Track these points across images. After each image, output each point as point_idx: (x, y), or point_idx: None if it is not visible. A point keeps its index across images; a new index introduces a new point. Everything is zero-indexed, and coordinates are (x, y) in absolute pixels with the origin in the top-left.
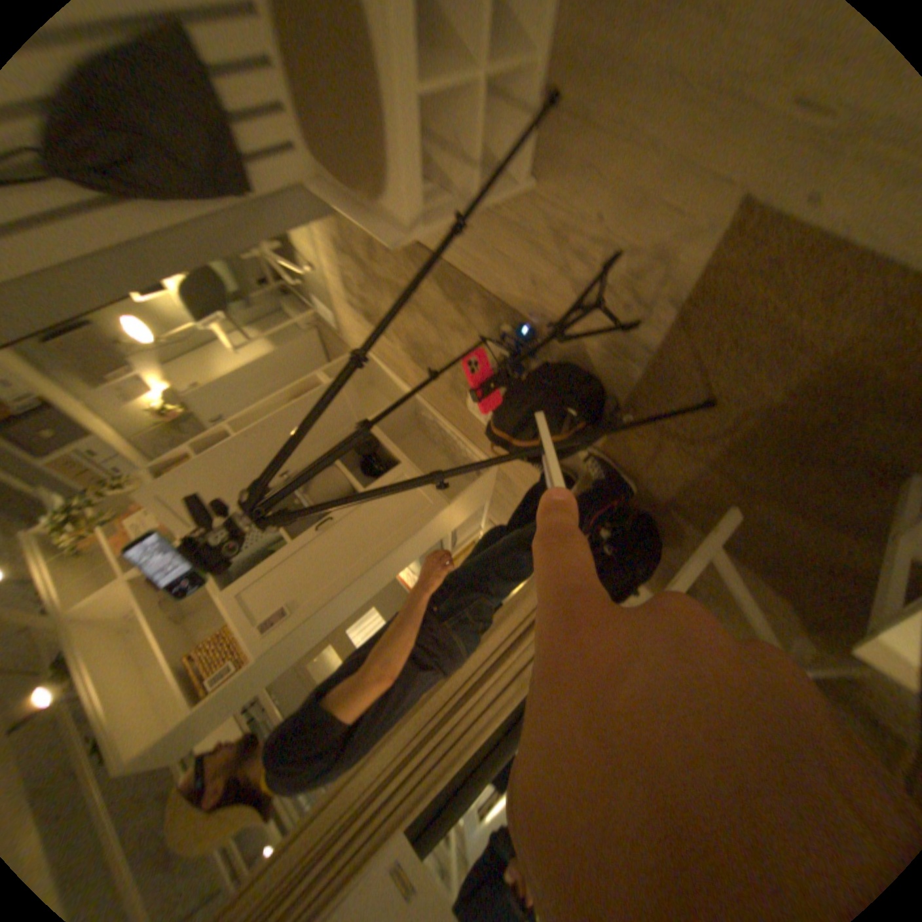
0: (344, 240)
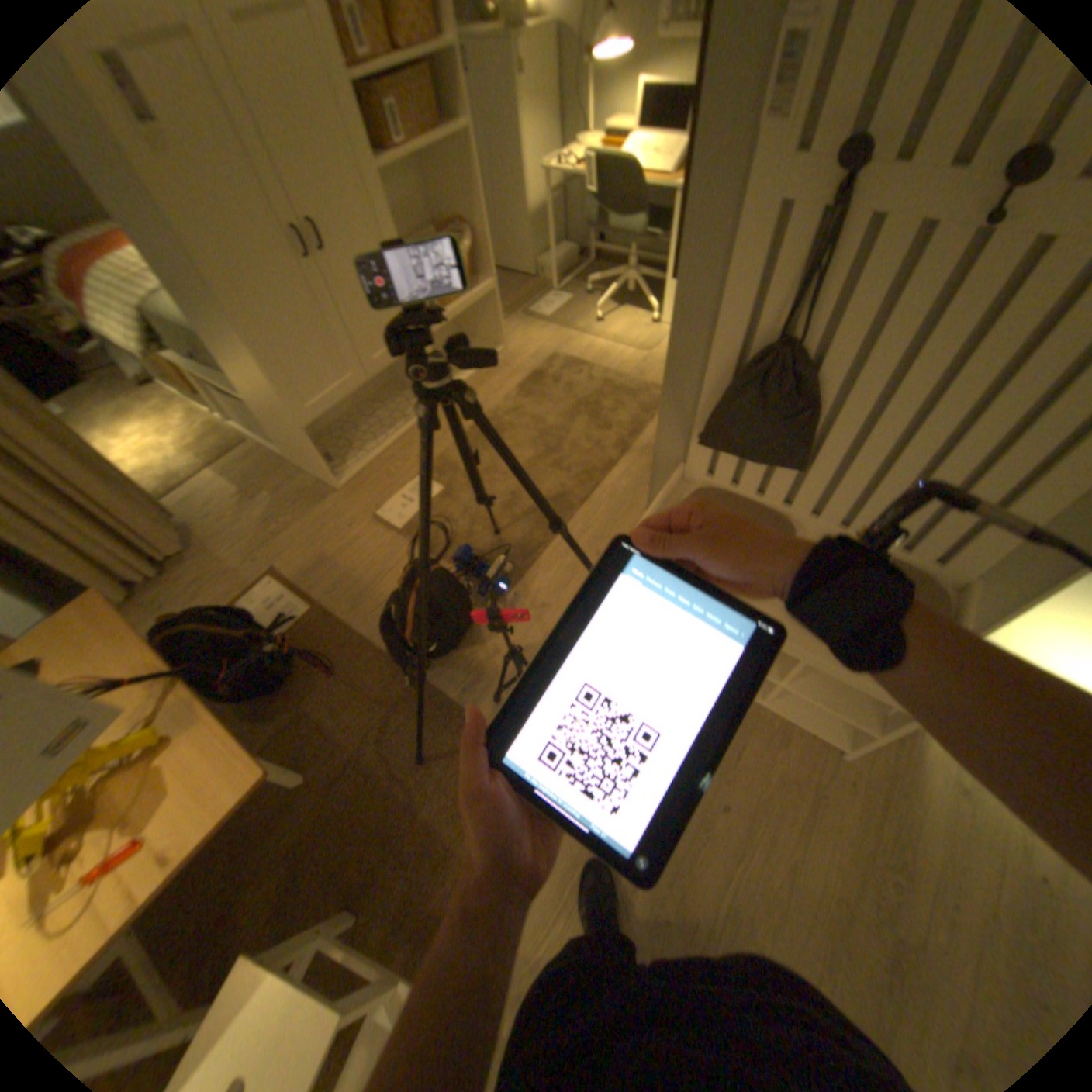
0: (611, 391)
